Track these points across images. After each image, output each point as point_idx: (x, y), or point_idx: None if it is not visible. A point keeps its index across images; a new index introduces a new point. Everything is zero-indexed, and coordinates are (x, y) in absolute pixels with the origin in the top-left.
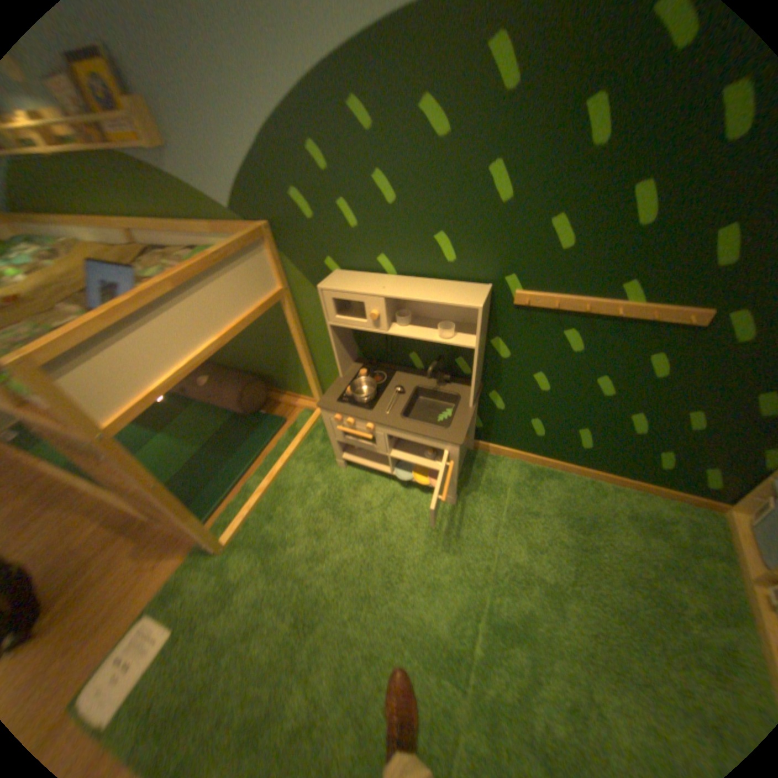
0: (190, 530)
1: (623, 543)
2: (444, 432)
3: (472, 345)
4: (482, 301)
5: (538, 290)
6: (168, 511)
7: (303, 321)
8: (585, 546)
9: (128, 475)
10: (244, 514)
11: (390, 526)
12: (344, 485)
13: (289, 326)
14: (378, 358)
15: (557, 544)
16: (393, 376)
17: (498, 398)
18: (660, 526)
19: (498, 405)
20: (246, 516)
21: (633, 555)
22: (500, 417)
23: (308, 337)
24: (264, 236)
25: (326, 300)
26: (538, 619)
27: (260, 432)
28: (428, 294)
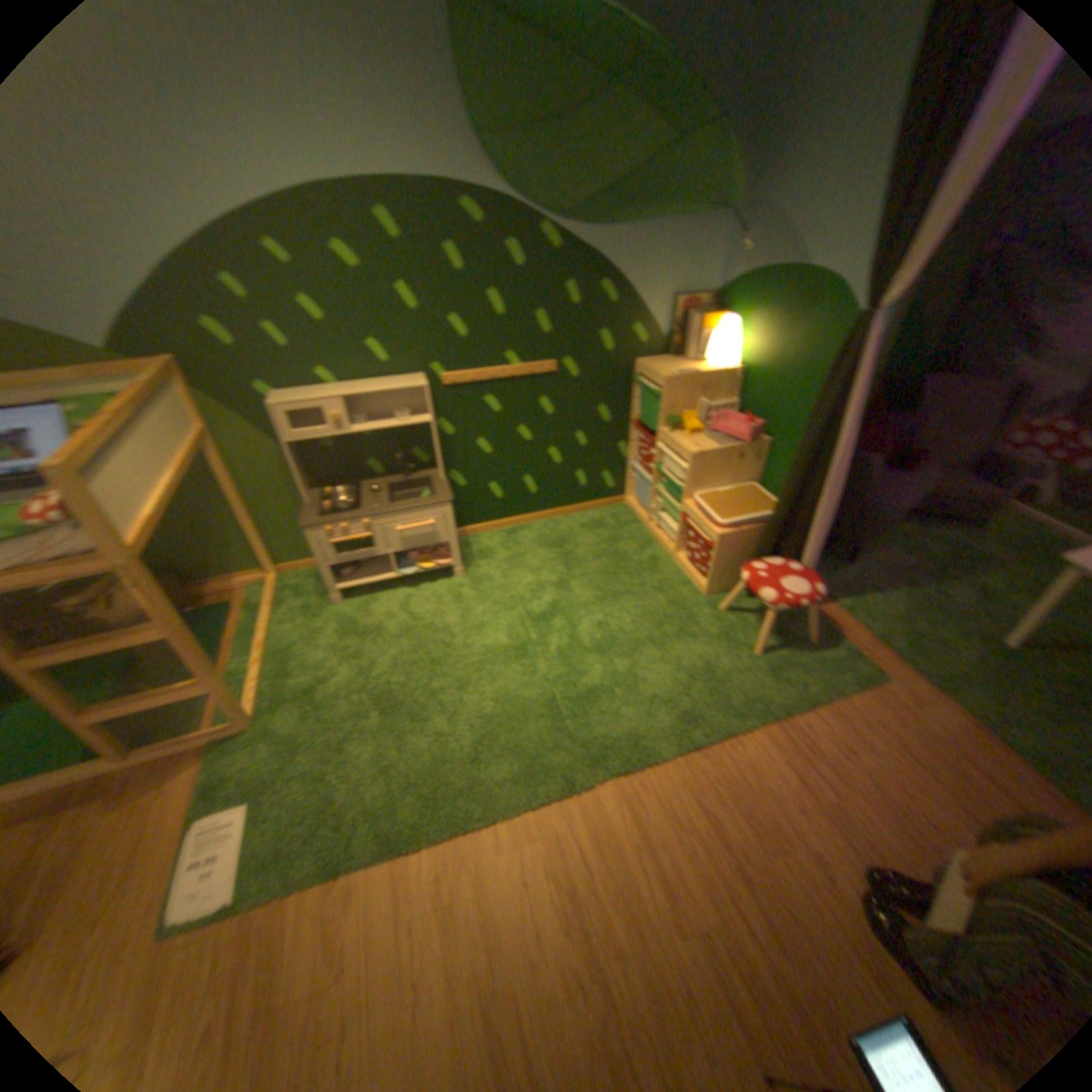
0: (214, 698)
1: (582, 542)
2: (435, 499)
3: (429, 421)
4: (424, 383)
5: (457, 371)
6: (192, 666)
7: (232, 465)
8: (563, 554)
9: (153, 612)
10: (253, 686)
11: (419, 616)
12: (352, 615)
13: (209, 478)
14: (335, 478)
15: (547, 561)
16: (360, 487)
17: (458, 475)
18: (597, 525)
19: (460, 483)
20: (257, 688)
21: (590, 544)
22: (465, 495)
23: (241, 484)
24: (175, 370)
25: (279, 417)
26: (557, 601)
27: (204, 627)
28: (380, 388)
